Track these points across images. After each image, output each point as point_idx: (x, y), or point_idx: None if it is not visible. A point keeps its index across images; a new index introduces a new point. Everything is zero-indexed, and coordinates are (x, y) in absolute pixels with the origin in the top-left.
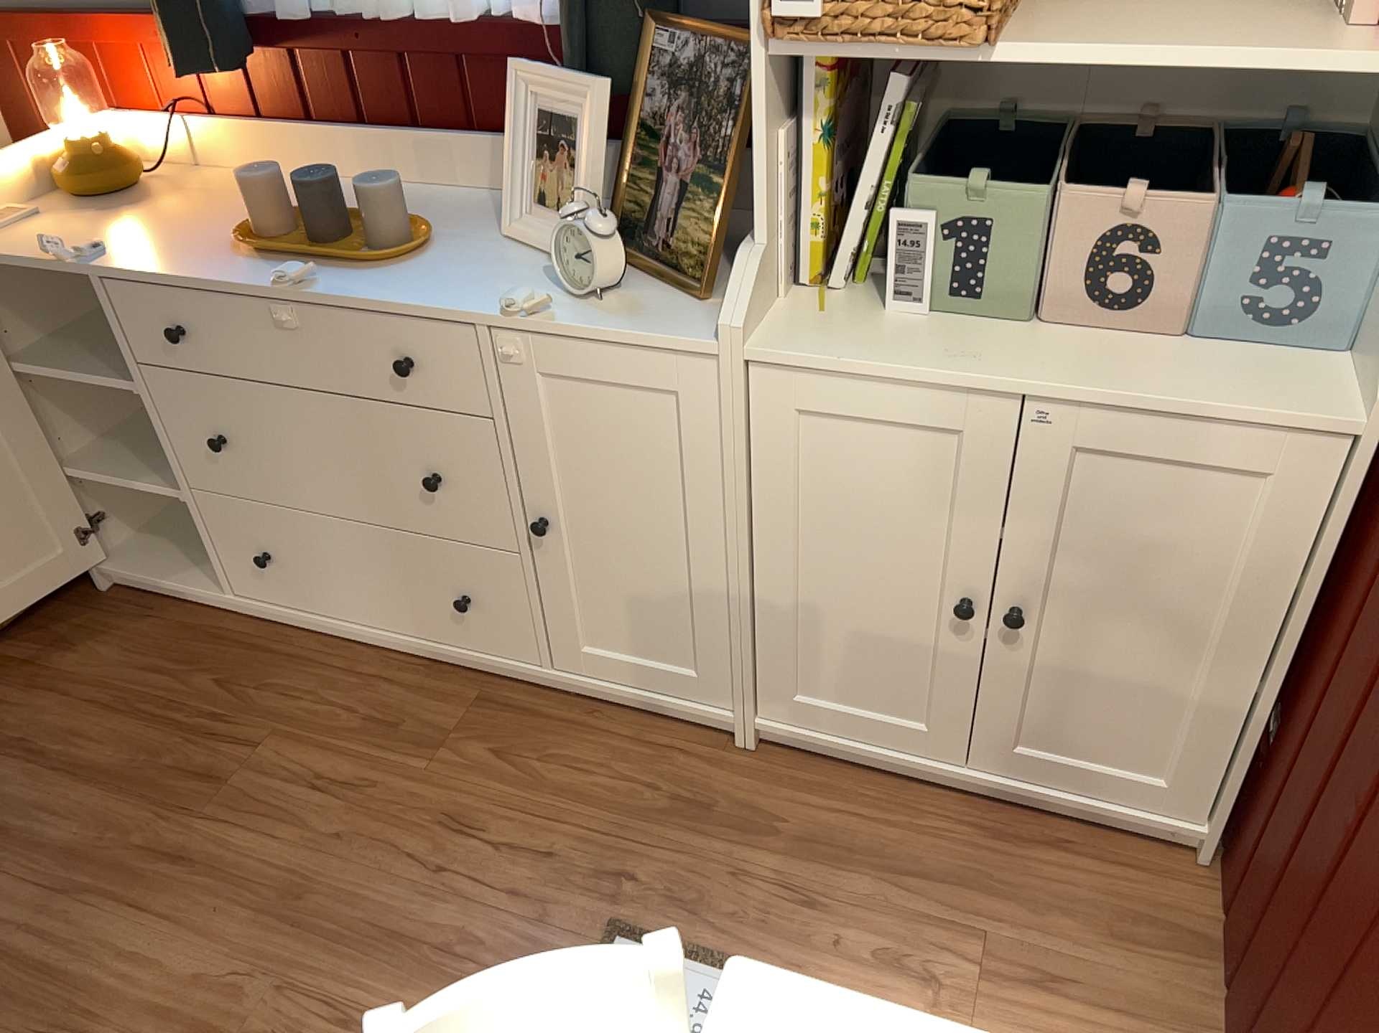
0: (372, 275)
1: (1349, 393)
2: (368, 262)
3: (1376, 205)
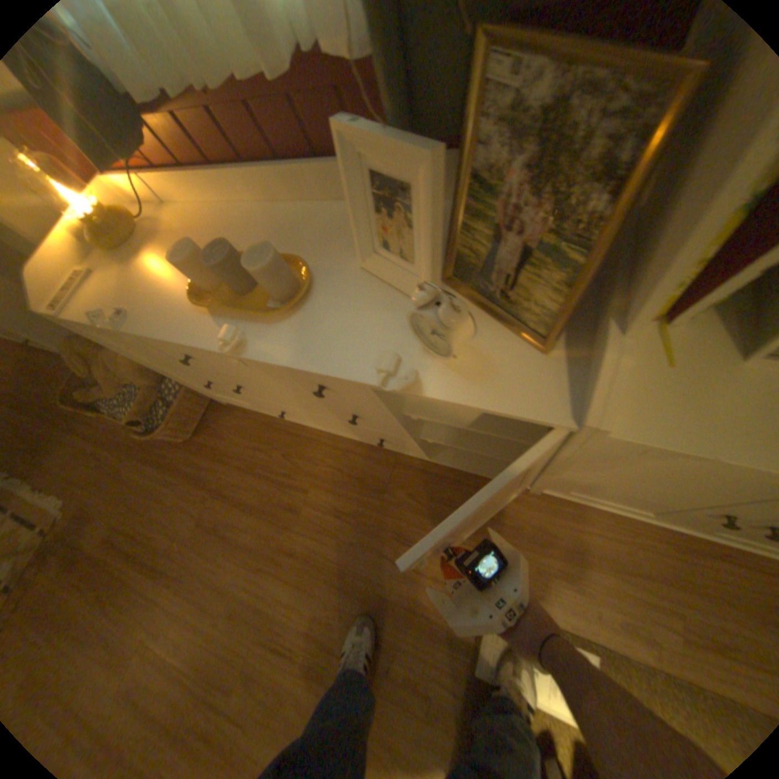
0: (273, 325)
1: None
2: (267, 317)
3: None
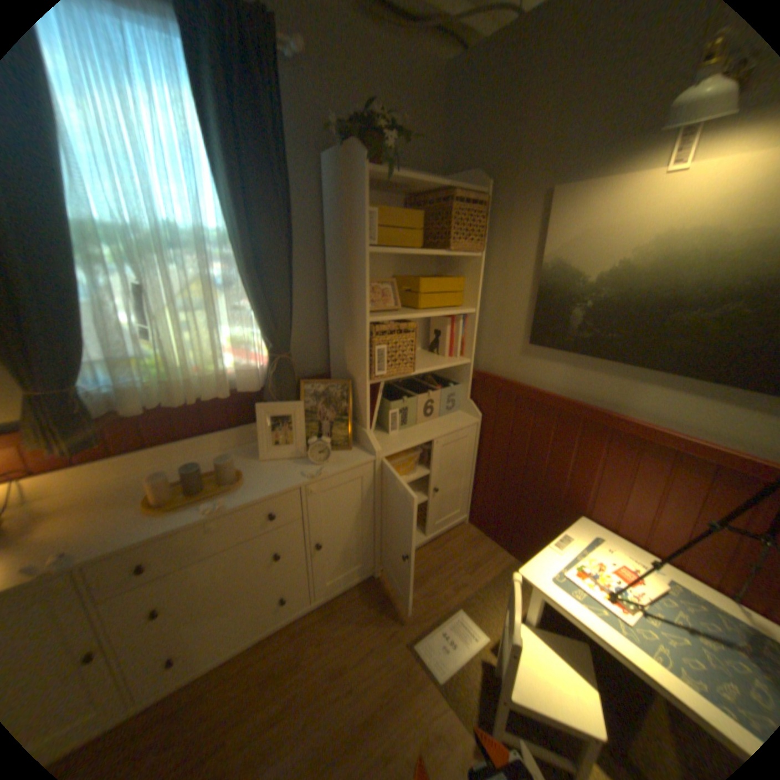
0: (233, 494)
1: (471, 416)
2: (230, 490)
3: (455, 384)
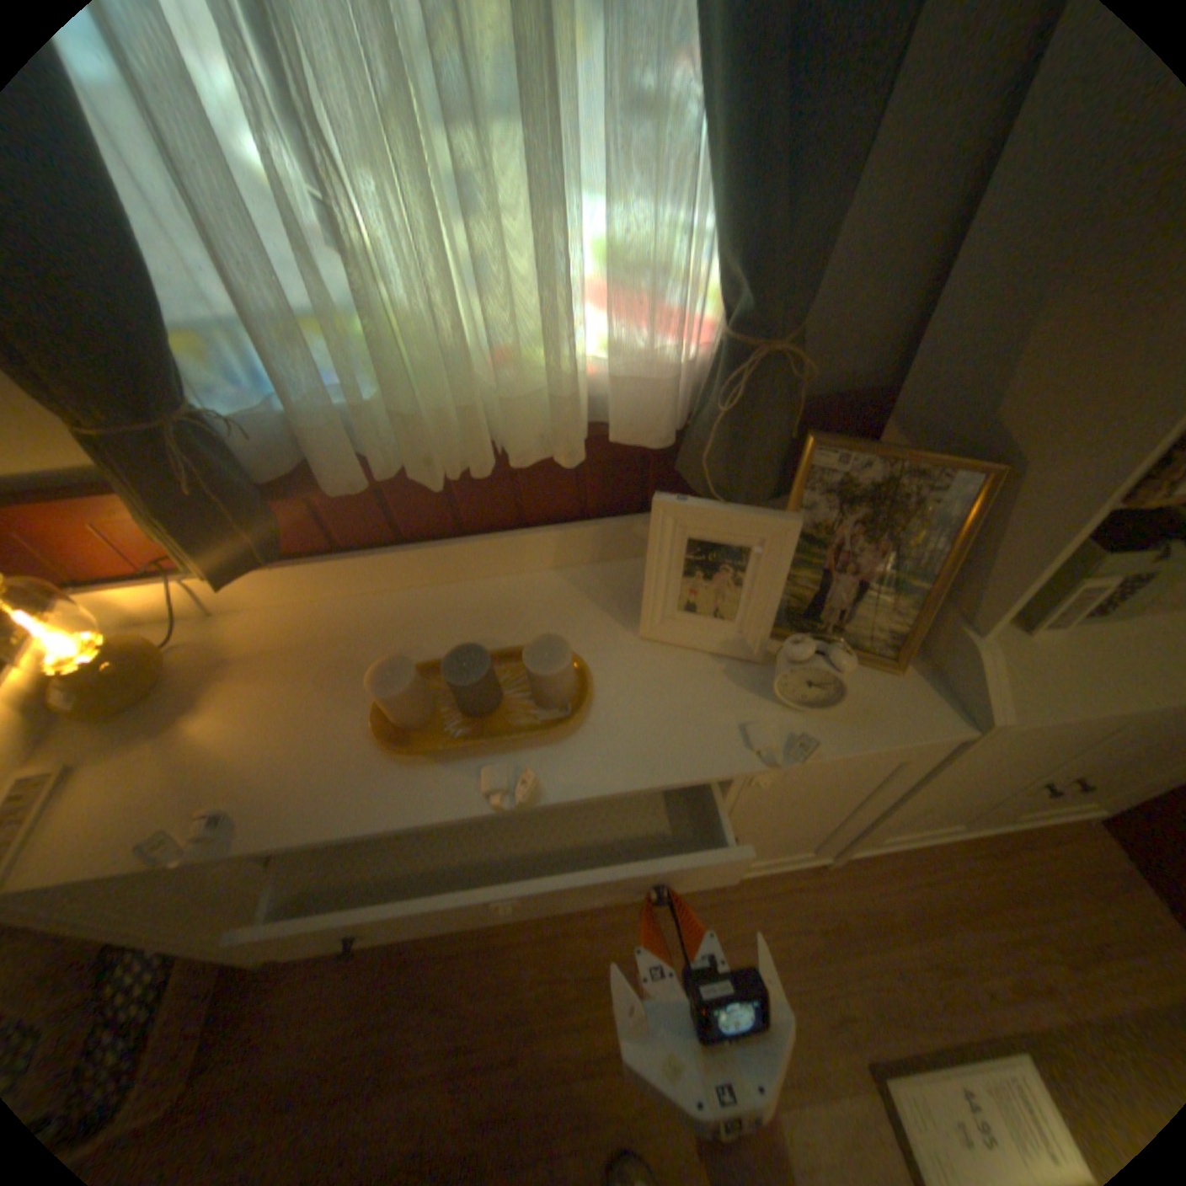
0: (567, 742)
1: None
2: (560, 732)
3: None
